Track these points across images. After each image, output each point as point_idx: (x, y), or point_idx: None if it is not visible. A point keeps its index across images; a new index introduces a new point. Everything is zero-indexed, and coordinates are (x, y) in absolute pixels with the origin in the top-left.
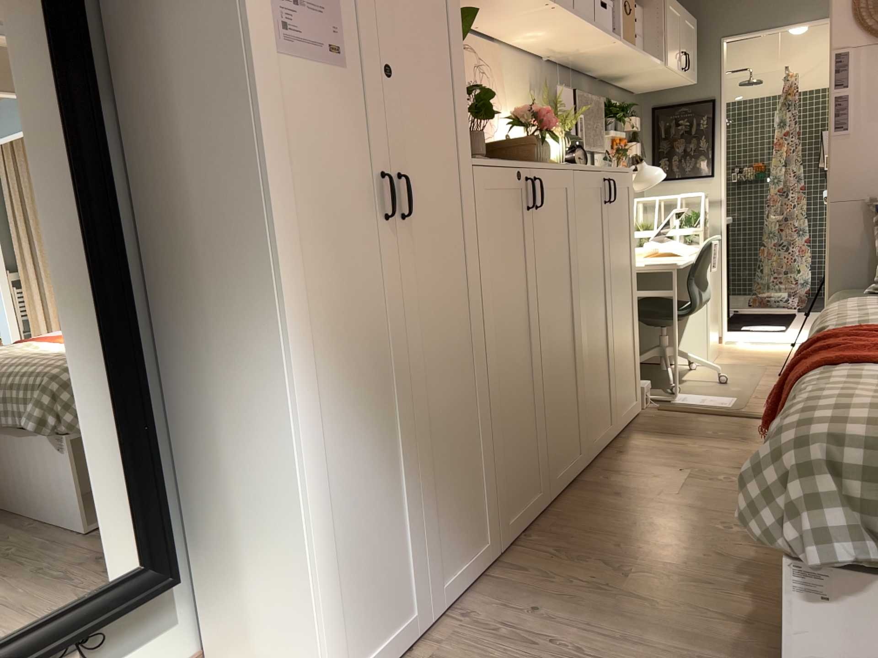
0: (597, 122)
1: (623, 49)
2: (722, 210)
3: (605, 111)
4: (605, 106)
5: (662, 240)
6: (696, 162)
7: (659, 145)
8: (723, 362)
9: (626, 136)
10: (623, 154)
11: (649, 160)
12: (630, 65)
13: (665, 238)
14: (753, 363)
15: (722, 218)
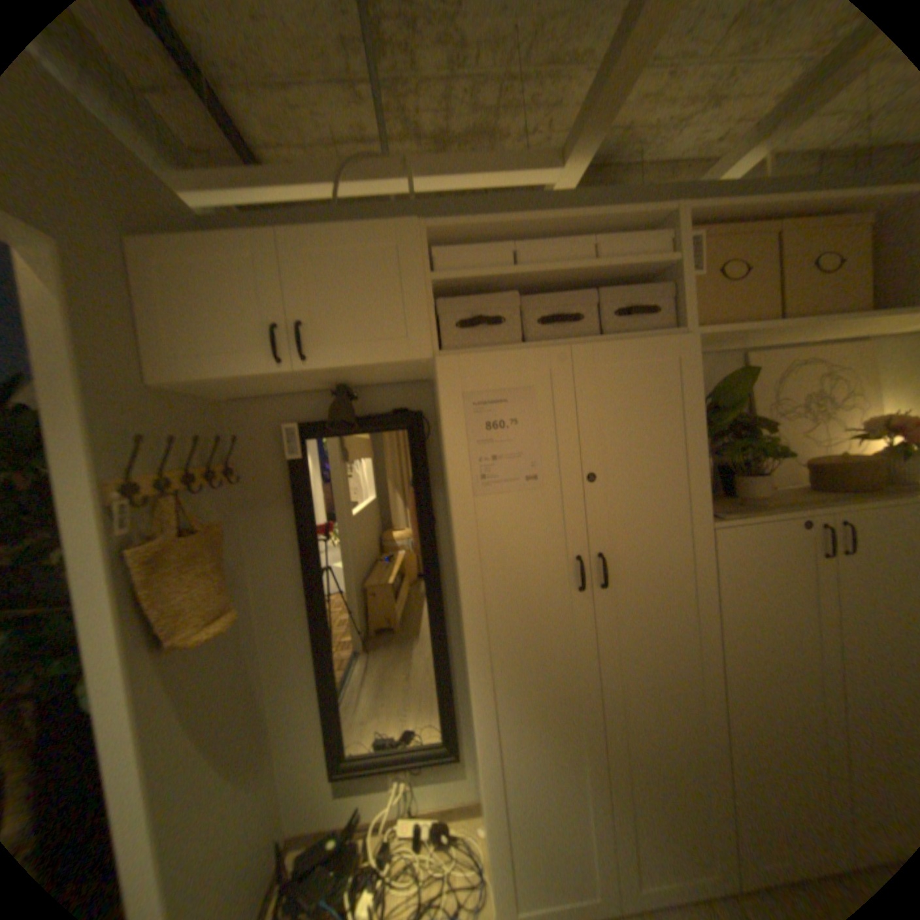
0: None
1: None
2: None
3: None
4: None
5: None
6: None
7: None
8: None
9: None
10: None
11: None
12: None
13: None
14: None
15: None
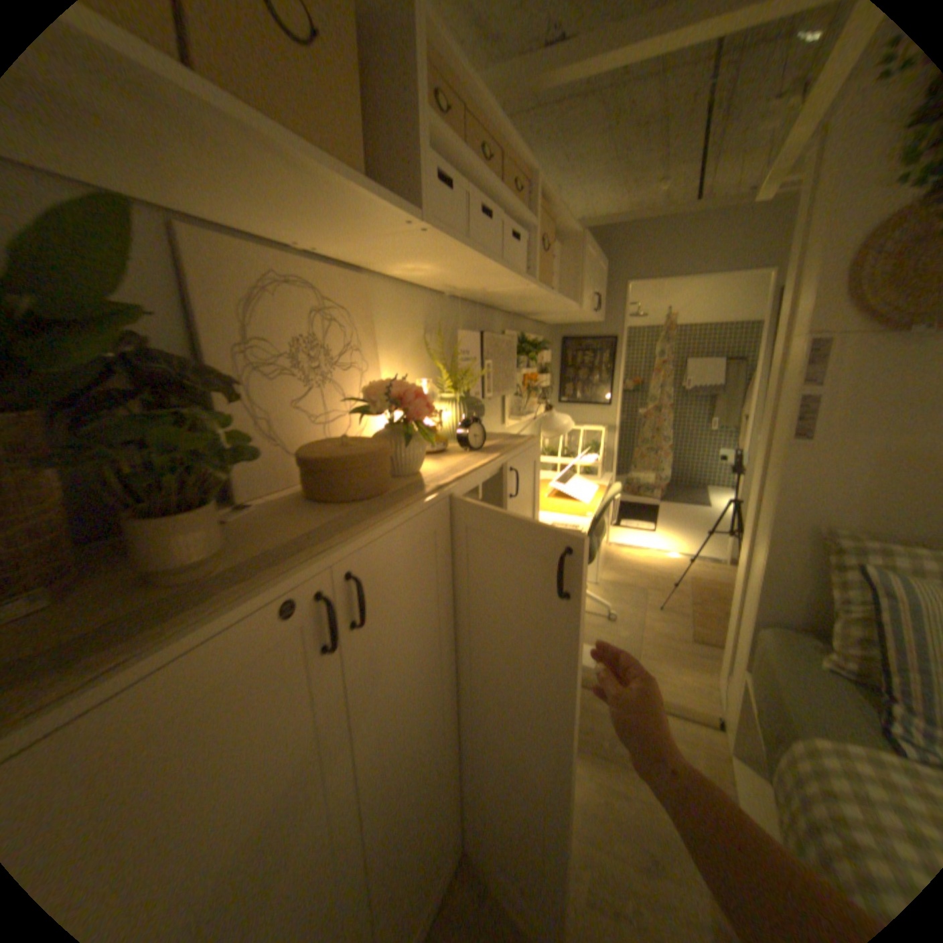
0: (509, 357)
1: (539, 290)
2: (616, 434)
3: (518, 345)
4: (520, 339)
5: (564, 479)
6: (597, 390)
7: (566, 370)
8: (608, 578)
9: (537, 365)
10: (534, 383)
11: (557, 383)
12: (546, 303)
13: (567, 472)
14: (634, 584)
15: (615, 440)
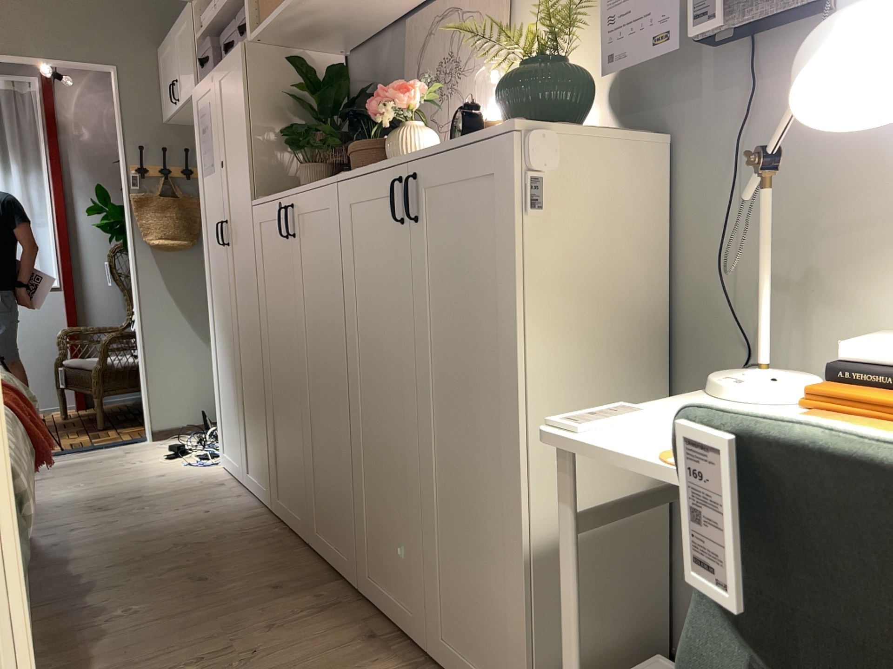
0: None
1: None
2: None
3: None
4: None
5: None
6: None
7: None
8: None
9: None
10: None
11: None
12: None
13: None
14: None
15: None
